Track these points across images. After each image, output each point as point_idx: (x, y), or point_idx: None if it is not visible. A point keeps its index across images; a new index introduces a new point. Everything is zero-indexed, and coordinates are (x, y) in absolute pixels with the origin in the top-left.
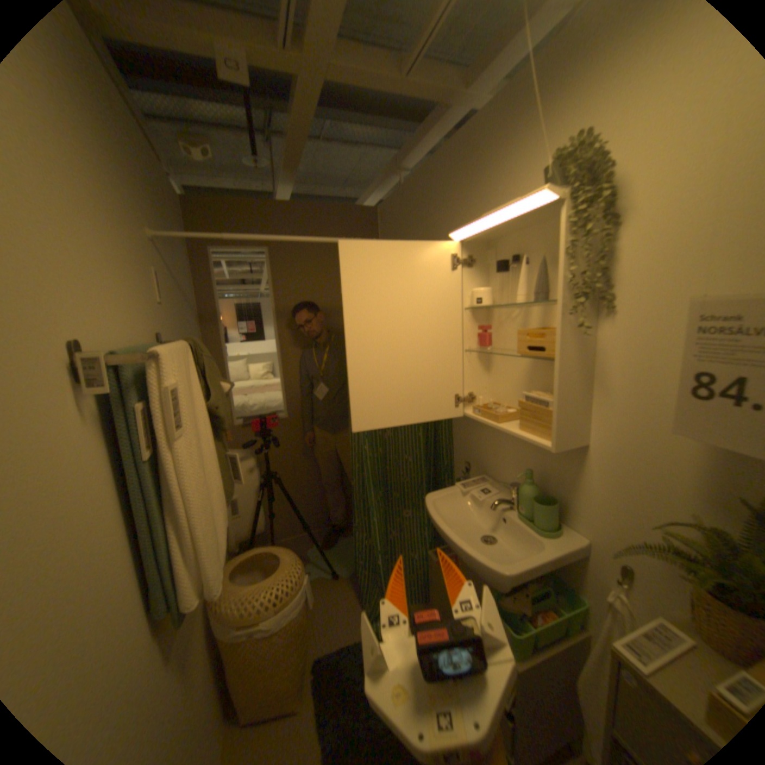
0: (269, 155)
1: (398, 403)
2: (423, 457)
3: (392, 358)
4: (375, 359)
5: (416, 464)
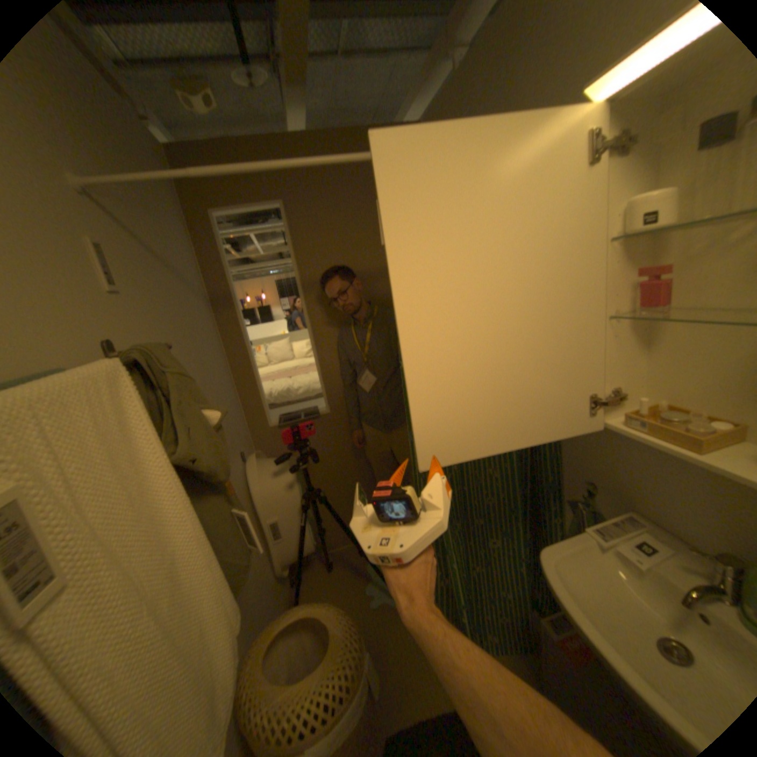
0: (280, 90)
1: (478, 400)
2: (508, 458)
3: (467, 334)
4: (440, 339)
5: (496, 464)
